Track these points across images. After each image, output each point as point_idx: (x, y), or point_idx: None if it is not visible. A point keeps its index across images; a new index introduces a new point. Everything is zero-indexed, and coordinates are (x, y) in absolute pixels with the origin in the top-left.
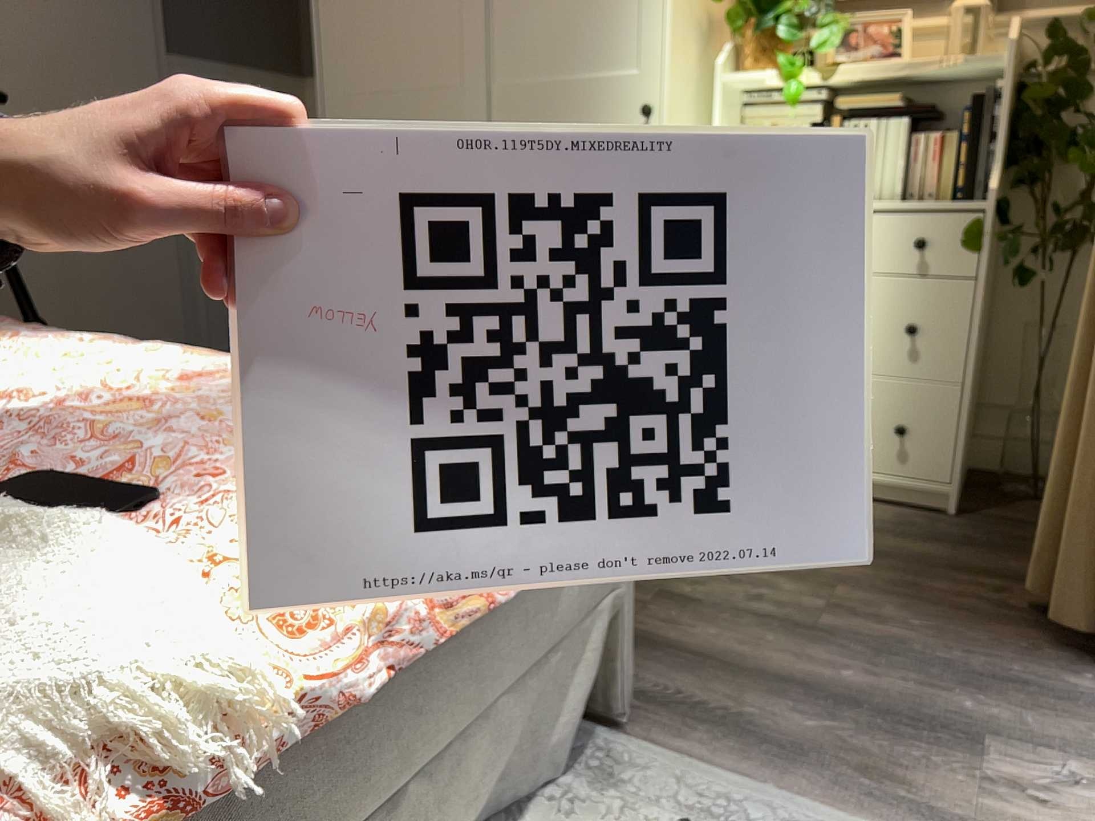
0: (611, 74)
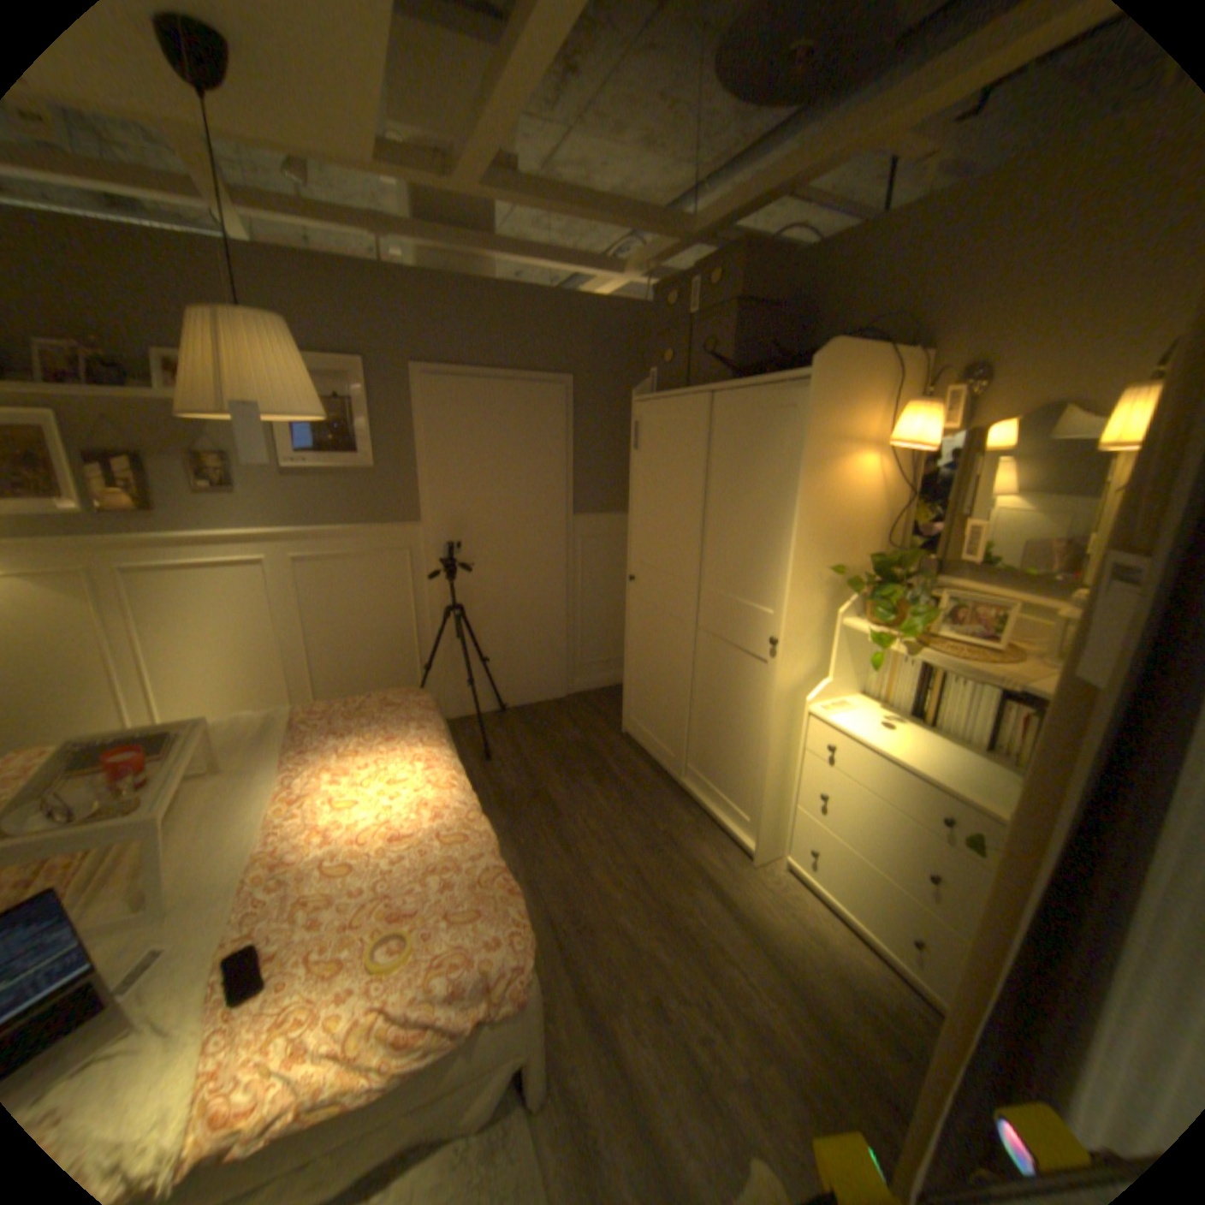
0: (760, 607)
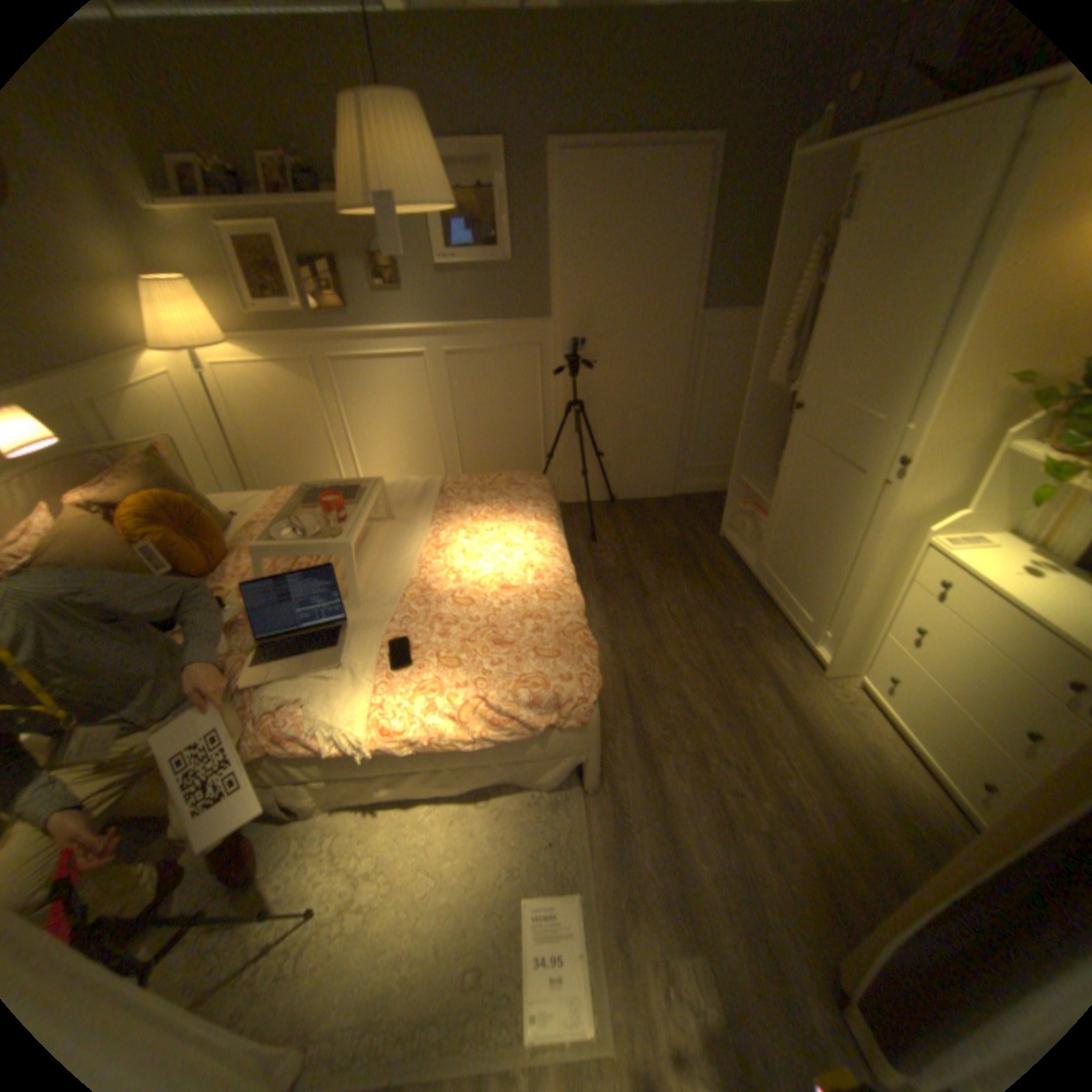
0: (900, 420)
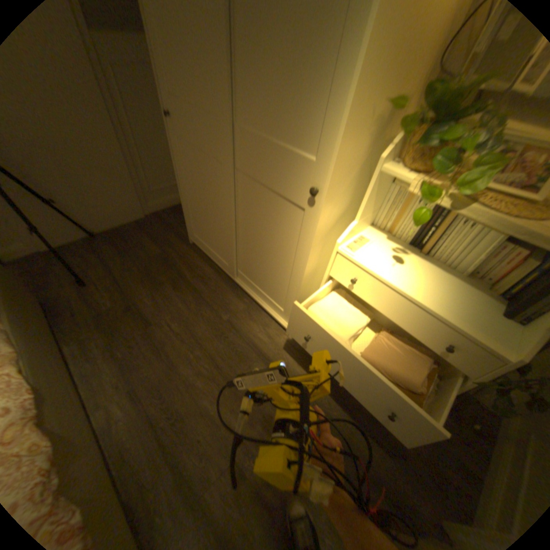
0: (300, 150)
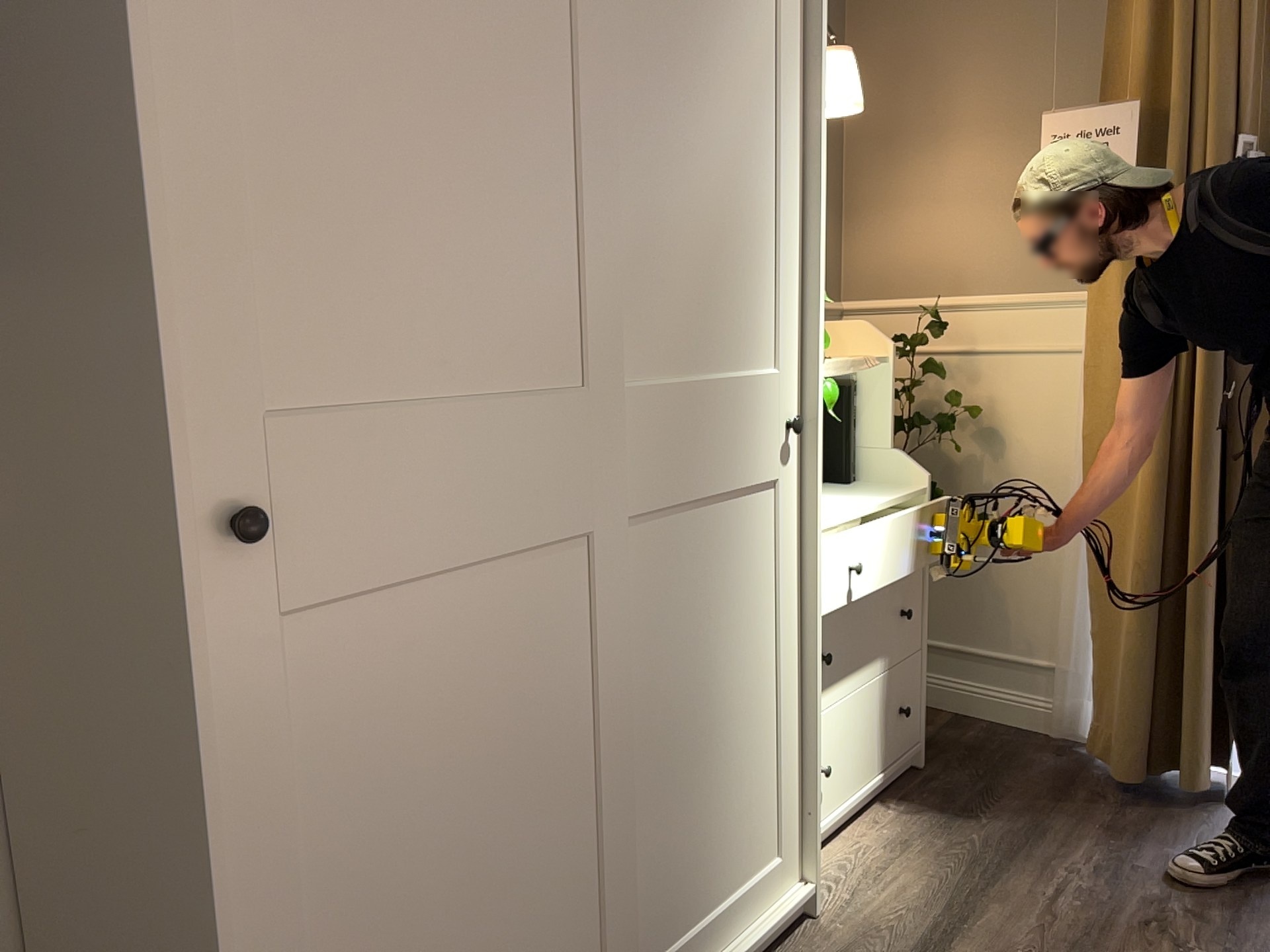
0: (757, 371)
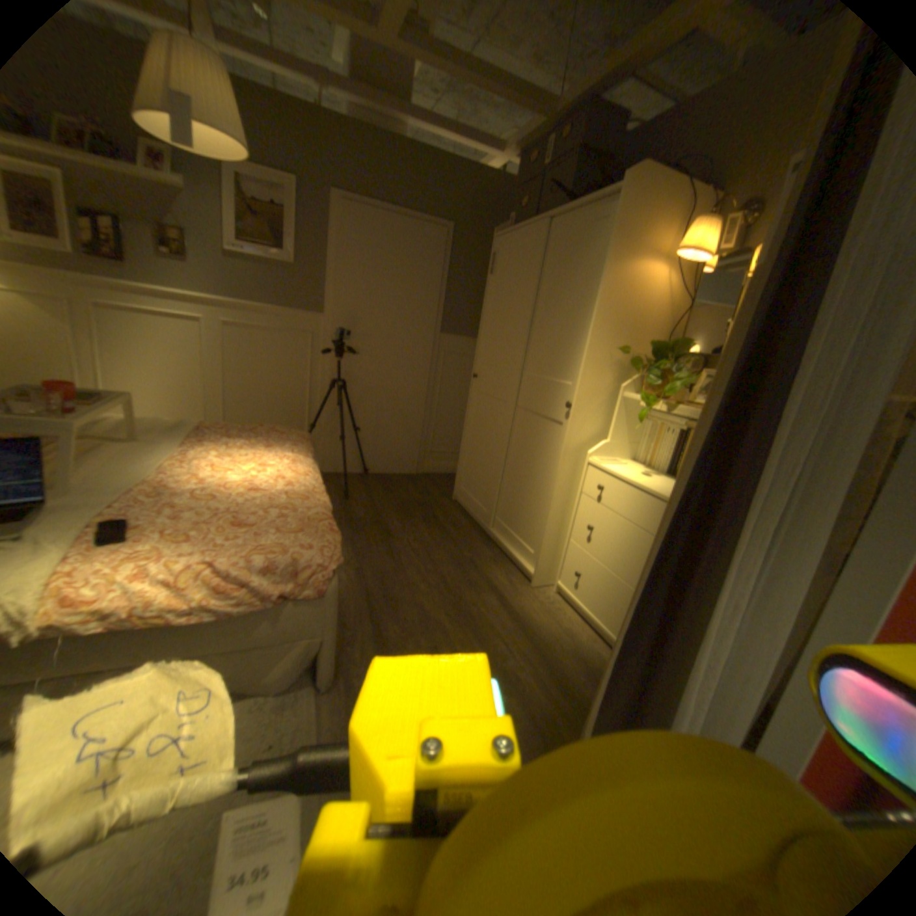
0: (563, 380)
